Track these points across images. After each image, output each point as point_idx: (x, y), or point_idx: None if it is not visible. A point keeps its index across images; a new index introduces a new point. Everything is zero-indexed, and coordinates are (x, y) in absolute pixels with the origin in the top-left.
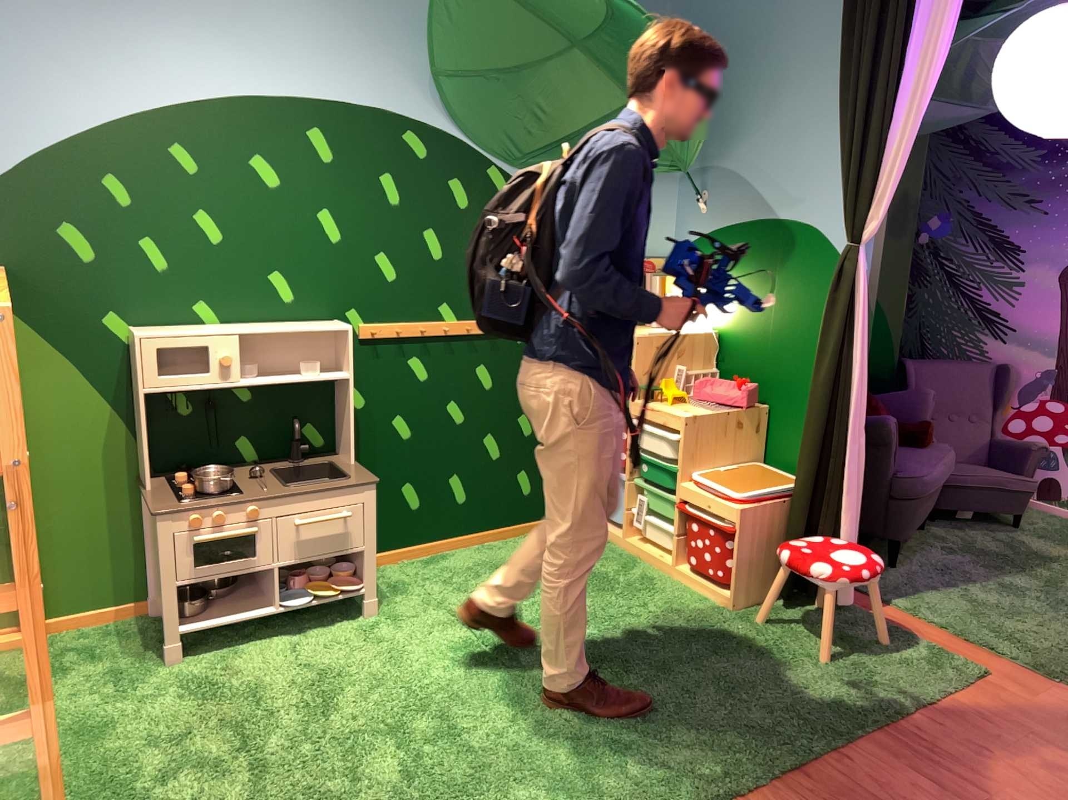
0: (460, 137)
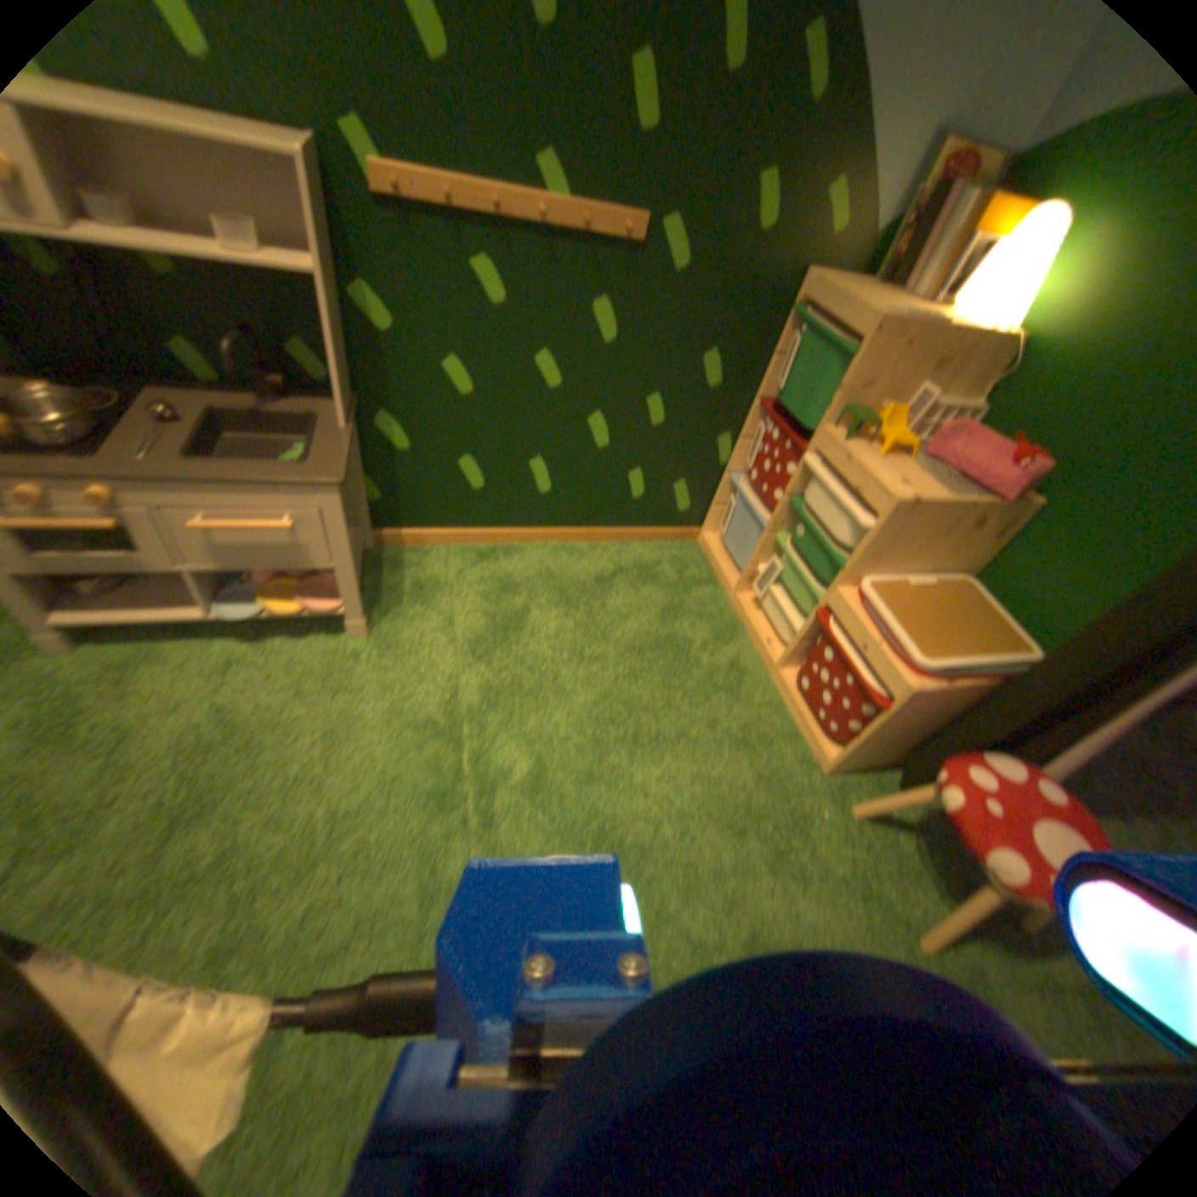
0: None
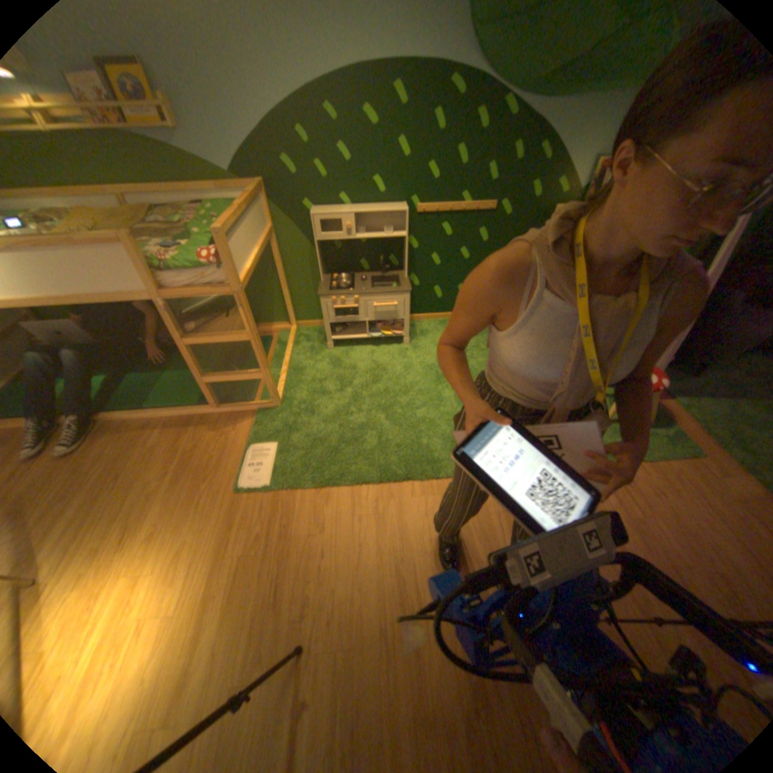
0: (488, 70)
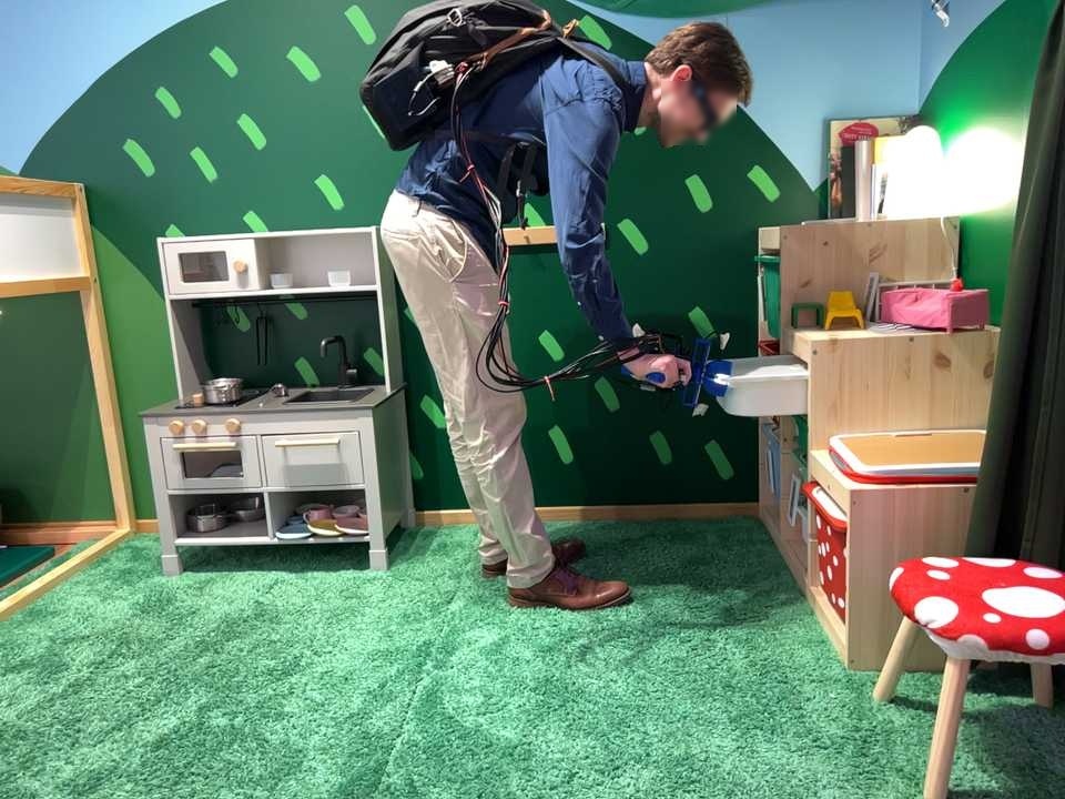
0: None
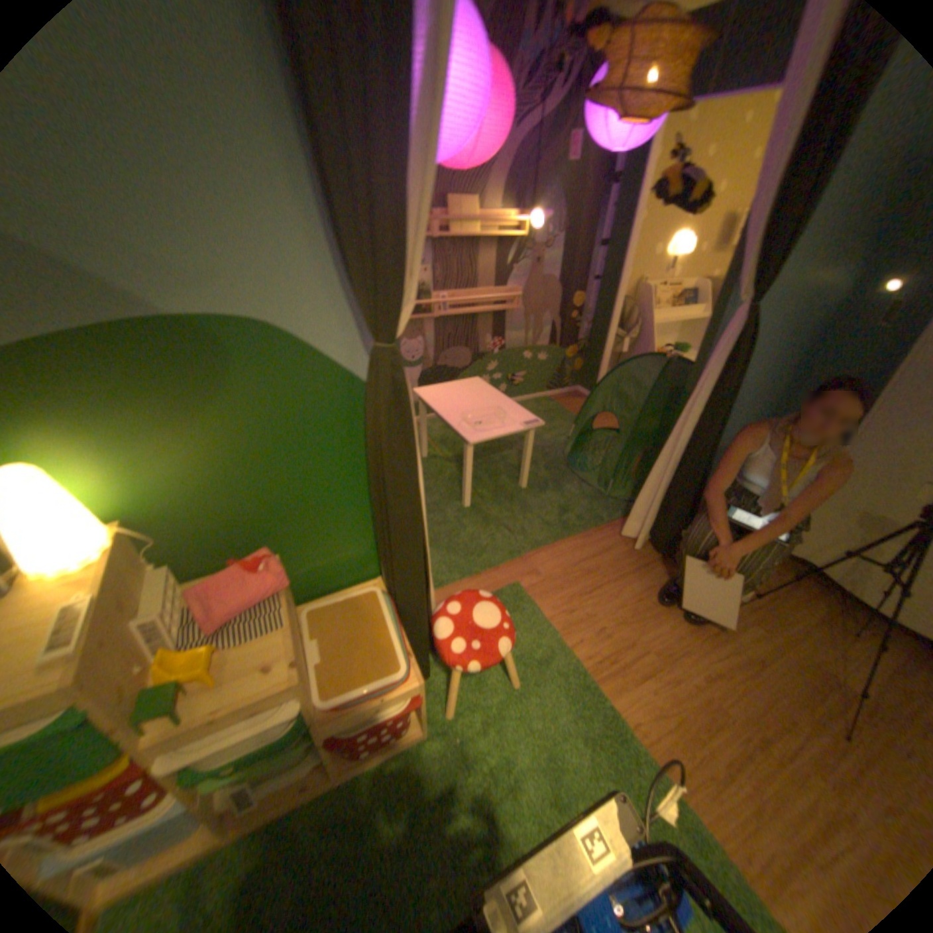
0: None
